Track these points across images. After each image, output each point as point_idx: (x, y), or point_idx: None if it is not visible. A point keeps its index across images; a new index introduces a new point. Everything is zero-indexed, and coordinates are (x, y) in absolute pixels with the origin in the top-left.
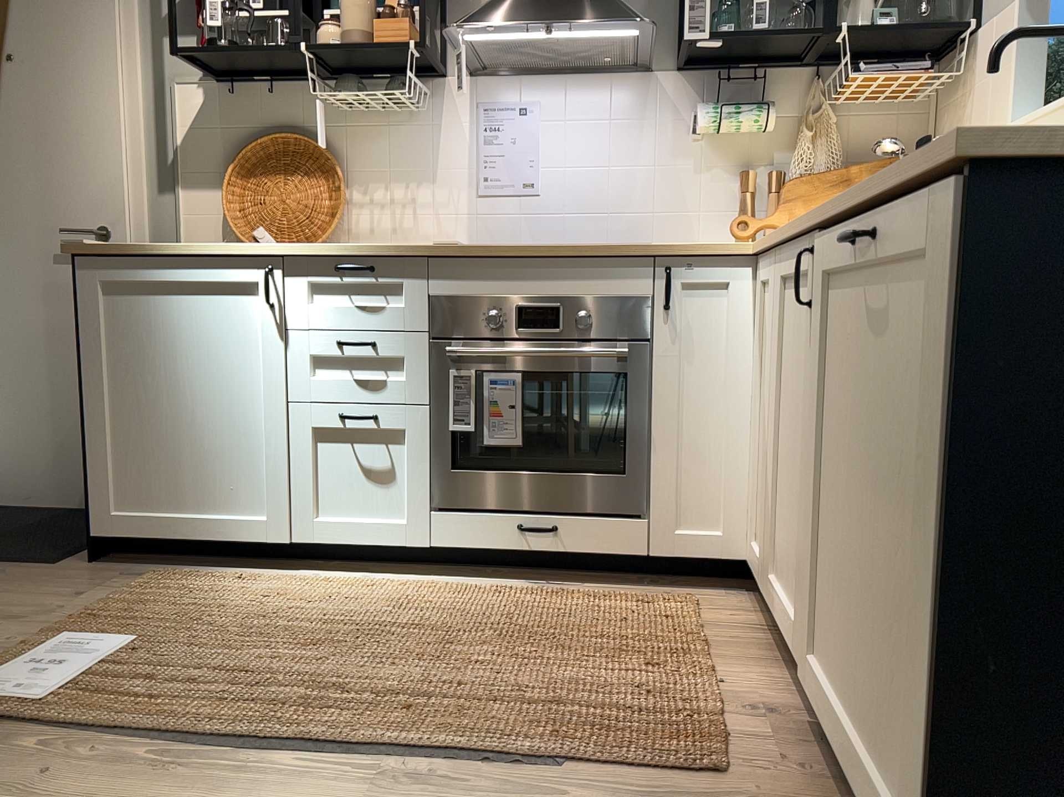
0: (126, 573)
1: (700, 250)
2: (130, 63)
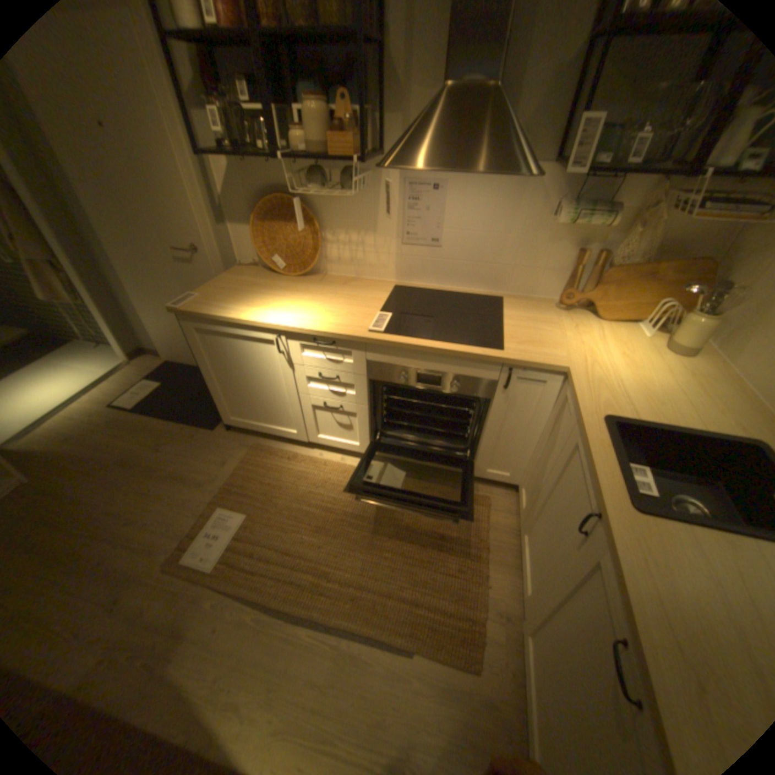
0: (241, 441)
1: (531, 365)
2: (173, 130)
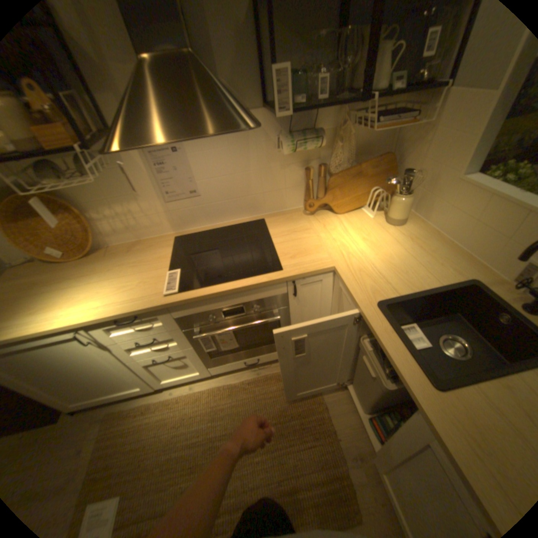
0: (90, 418)
1: (308, 274)
2: None
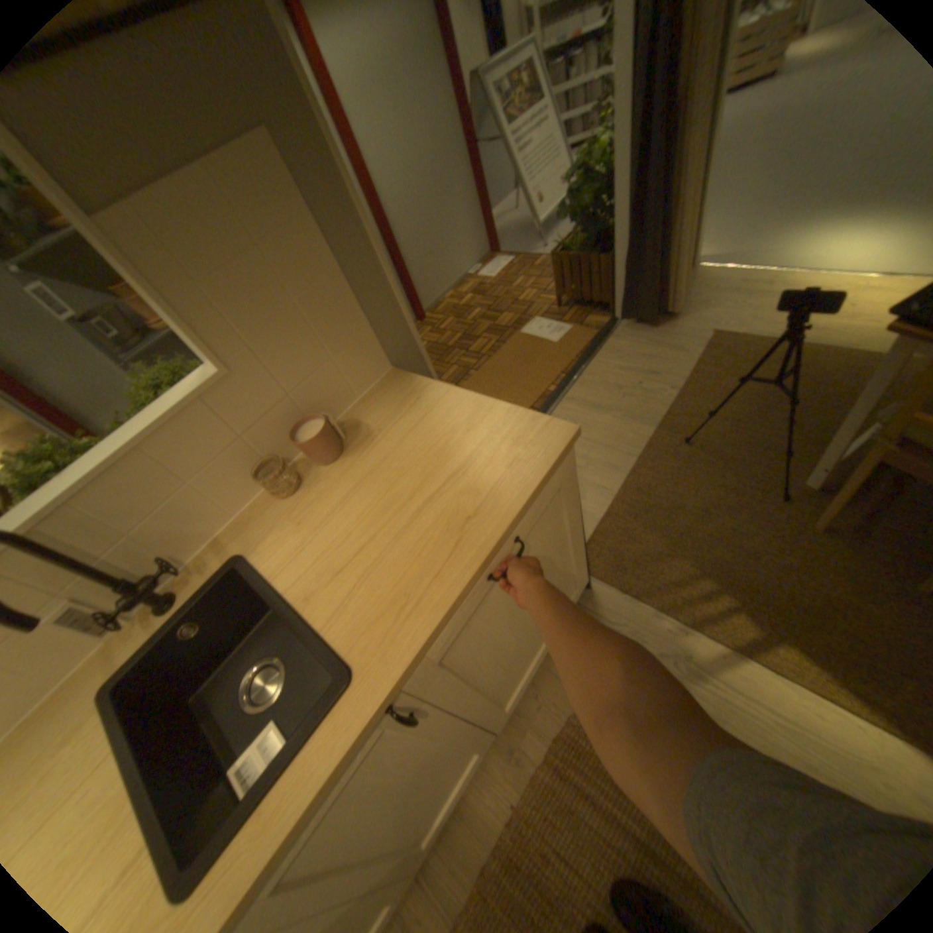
0: None
1: None
2: None
